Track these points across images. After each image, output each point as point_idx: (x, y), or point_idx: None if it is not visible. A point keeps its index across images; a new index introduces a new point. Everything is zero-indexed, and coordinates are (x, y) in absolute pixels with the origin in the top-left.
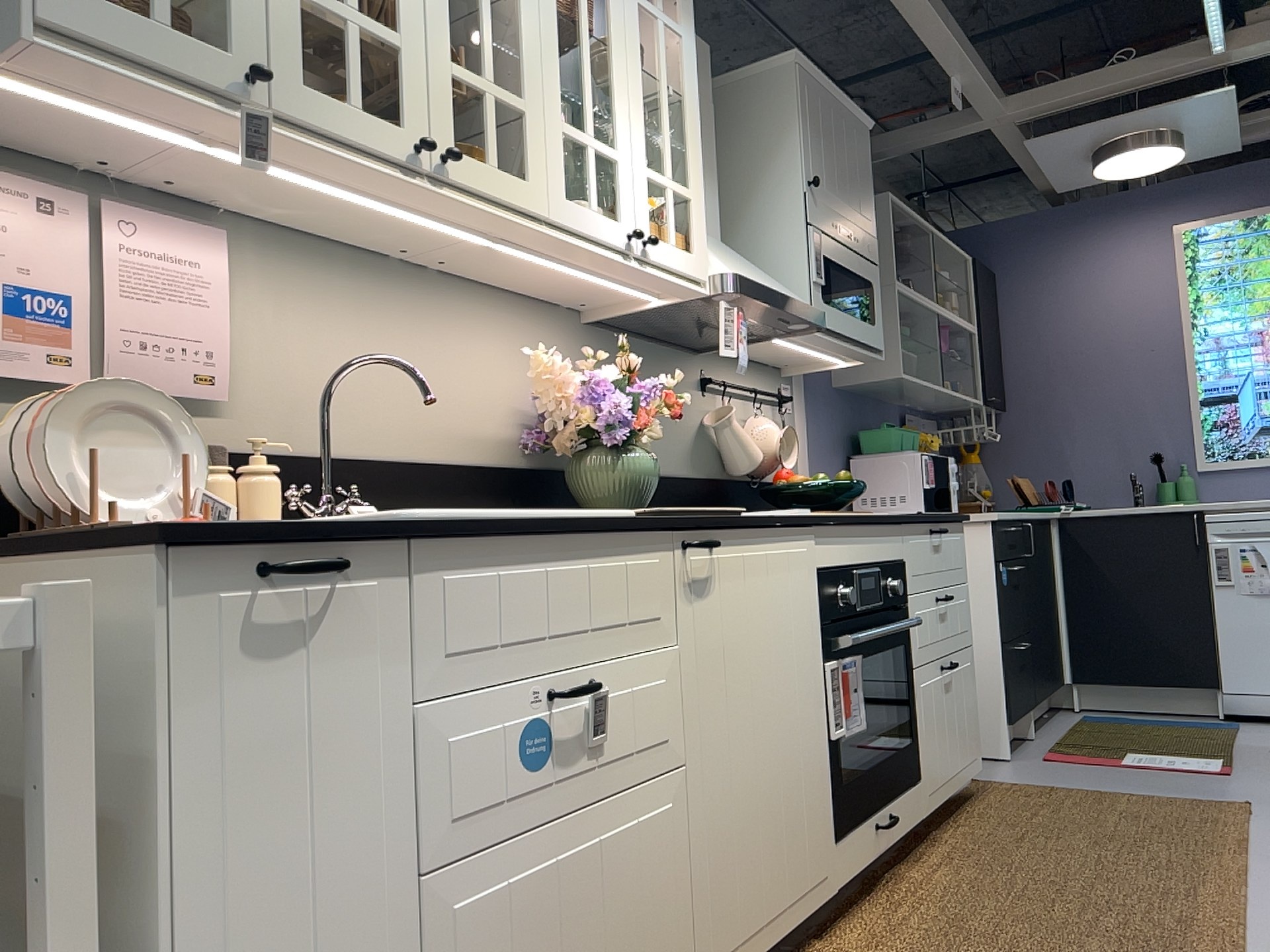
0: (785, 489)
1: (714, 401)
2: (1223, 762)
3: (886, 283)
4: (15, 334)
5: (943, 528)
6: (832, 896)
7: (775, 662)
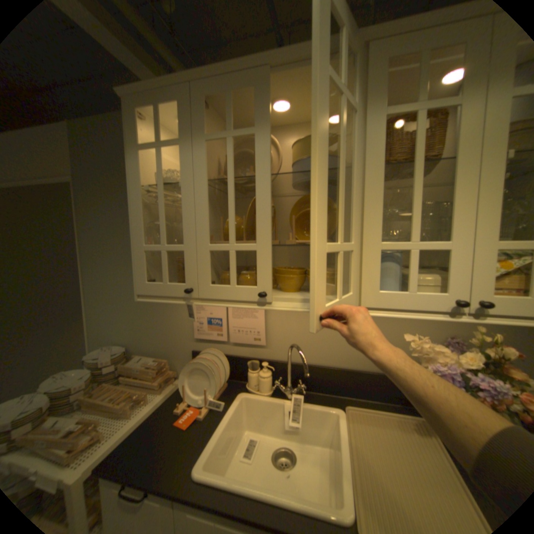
0: None
1: None
2: None
3: None
4: (210, 329)
5: None
6: None
7: None
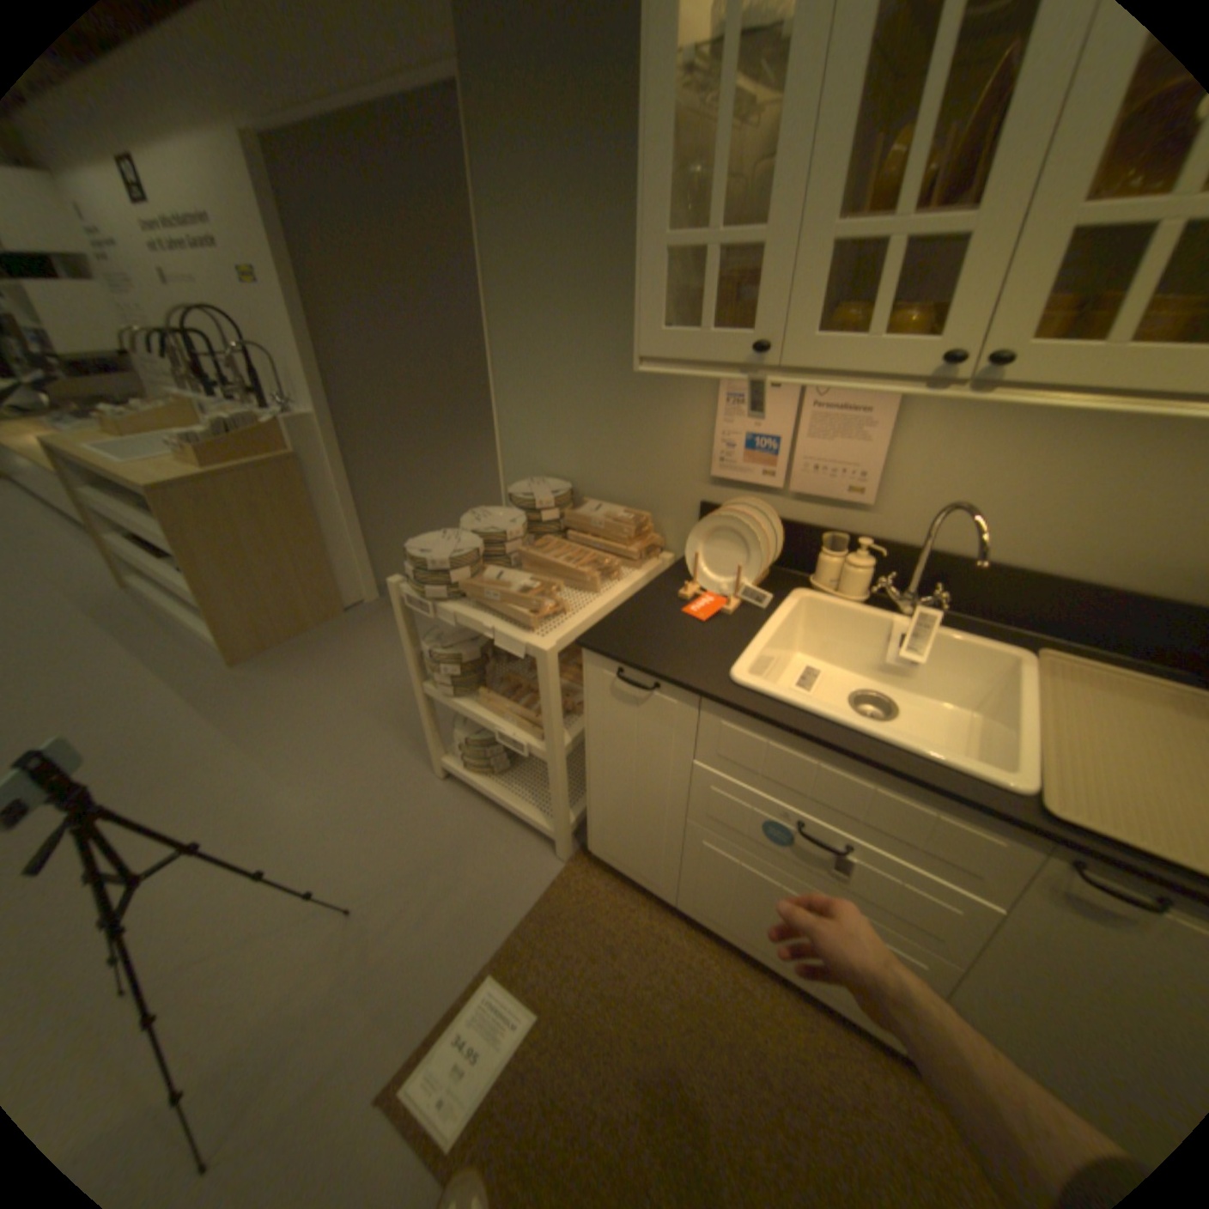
0: None
1: None
2: None
3: None
4: (749, 460)
5: None
6: None
7: None
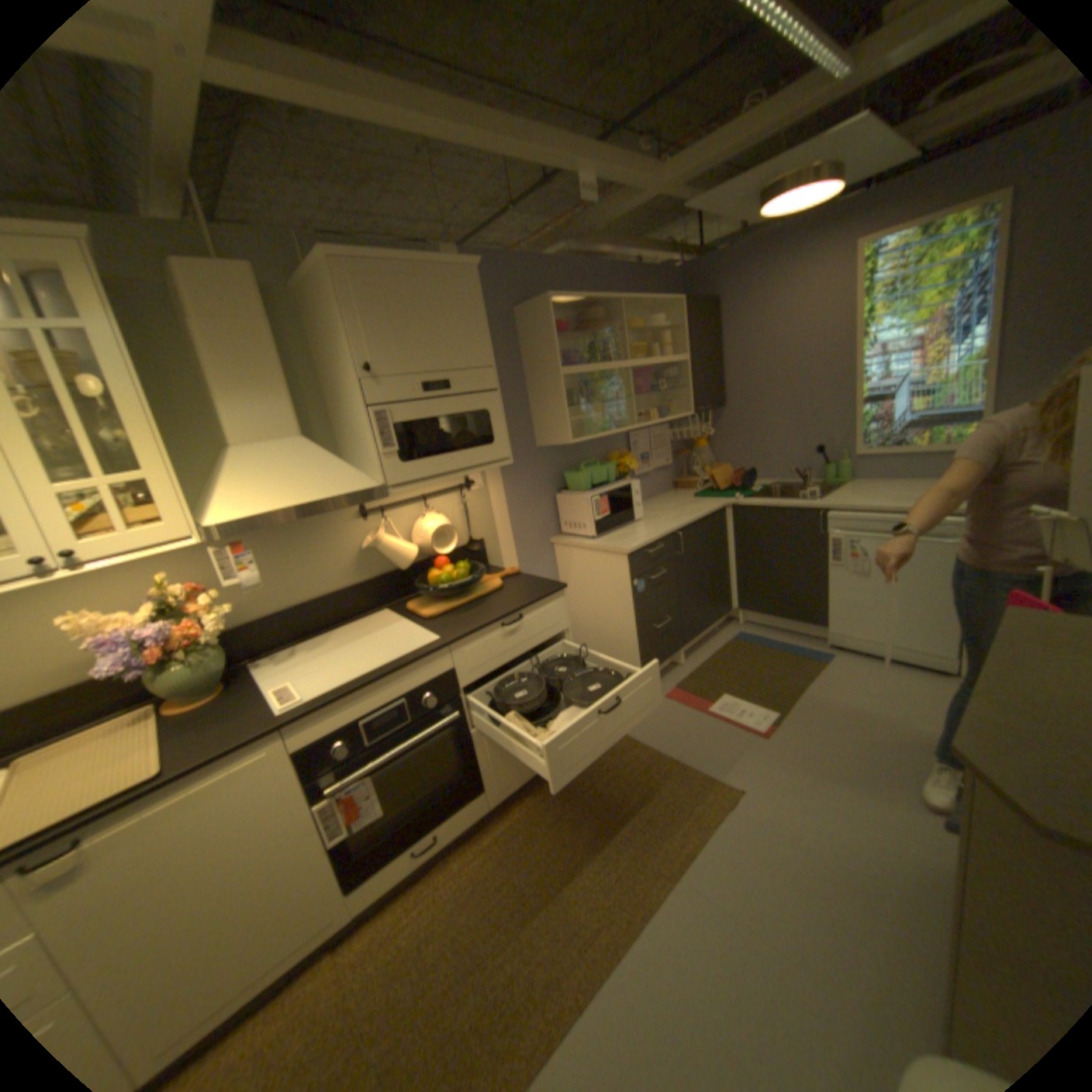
0: (422, 583)
1: (375, 520)
2: (775, 721)
3: (554, 369)
4: None
5: (522, 613)
6: (342, 927)
7: (217, 854)
